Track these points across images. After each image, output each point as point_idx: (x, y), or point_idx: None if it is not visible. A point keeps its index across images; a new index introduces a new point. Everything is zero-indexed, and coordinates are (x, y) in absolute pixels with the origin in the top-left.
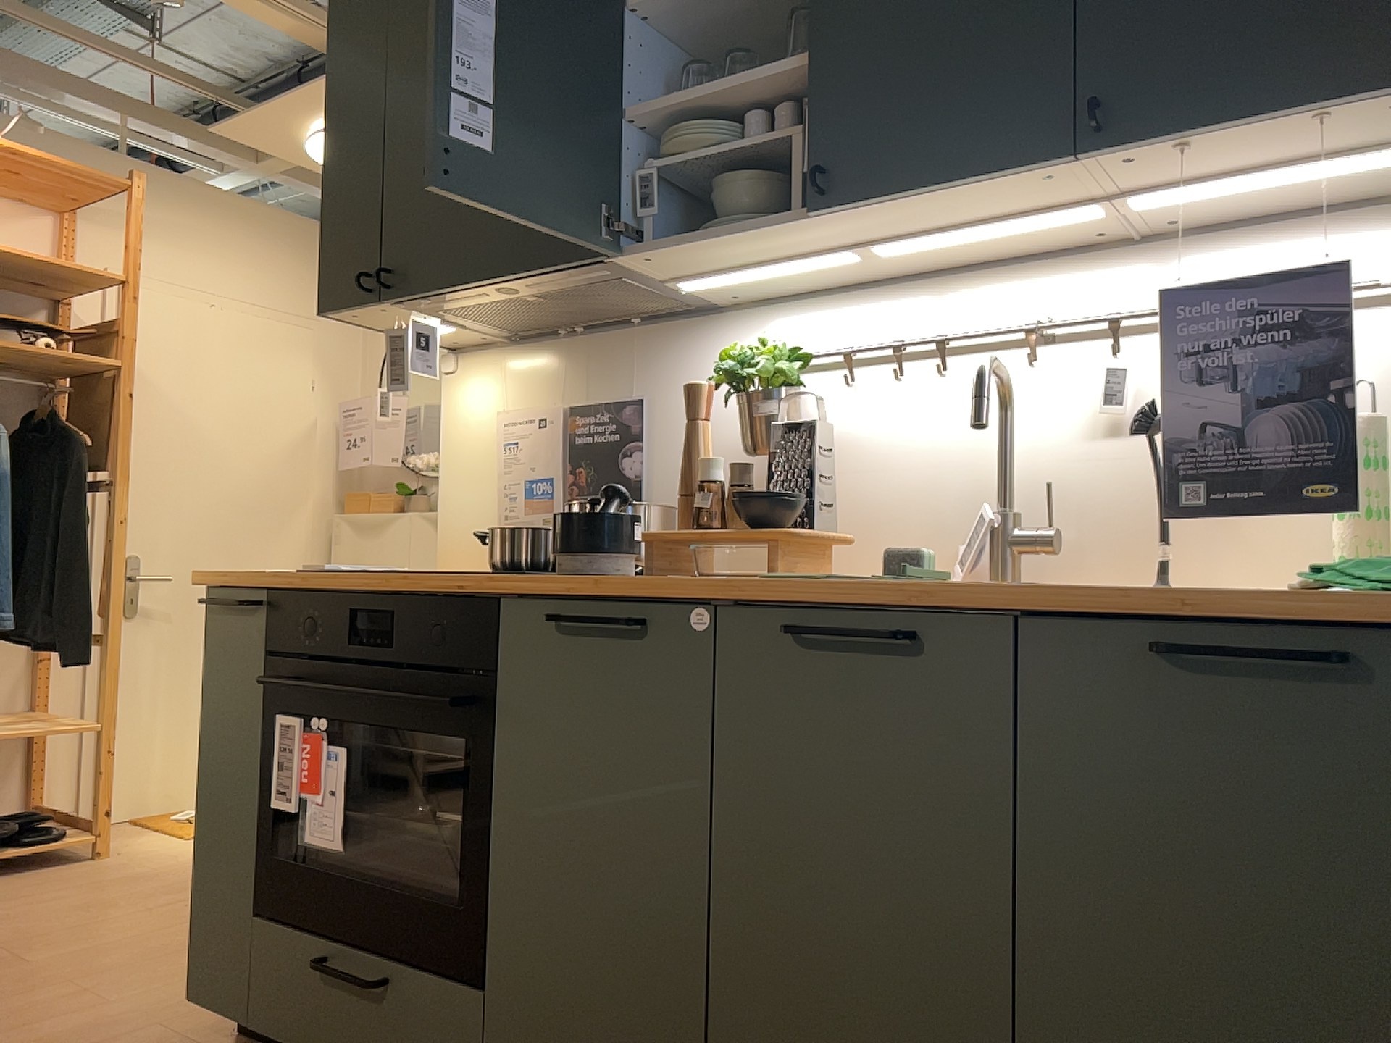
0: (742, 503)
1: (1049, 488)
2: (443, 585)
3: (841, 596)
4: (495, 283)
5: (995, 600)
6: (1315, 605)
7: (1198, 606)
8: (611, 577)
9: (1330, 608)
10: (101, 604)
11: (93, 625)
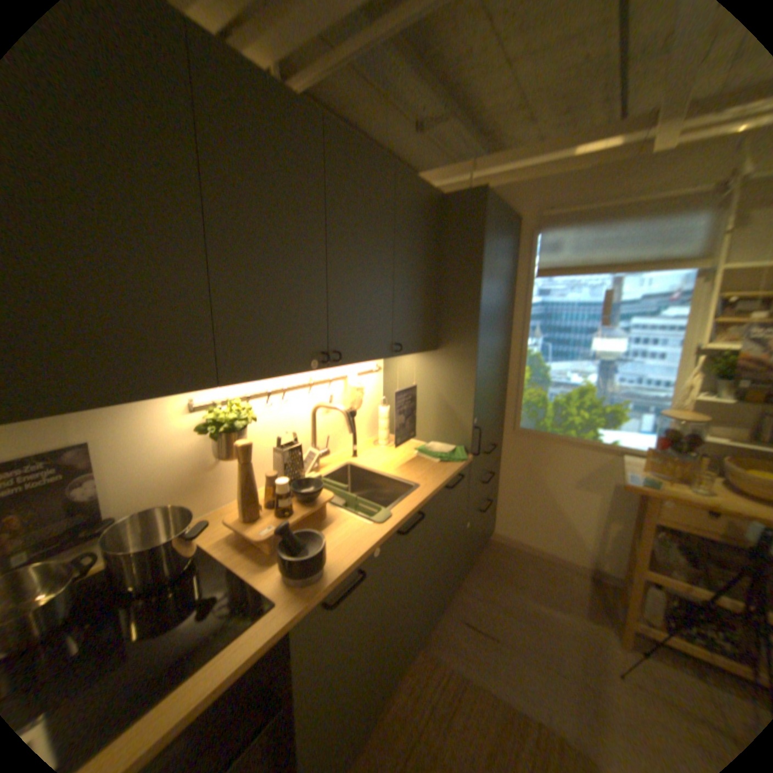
0: (296, 494)
1: (329, 437)
2: (236, 664)
3: (404, 514)
4: (66, 411)
5: (433, 495)
6: (461, 469)
7: (452, 477)
8: (324, 565)
9: (457, 467)
10: None
11: None
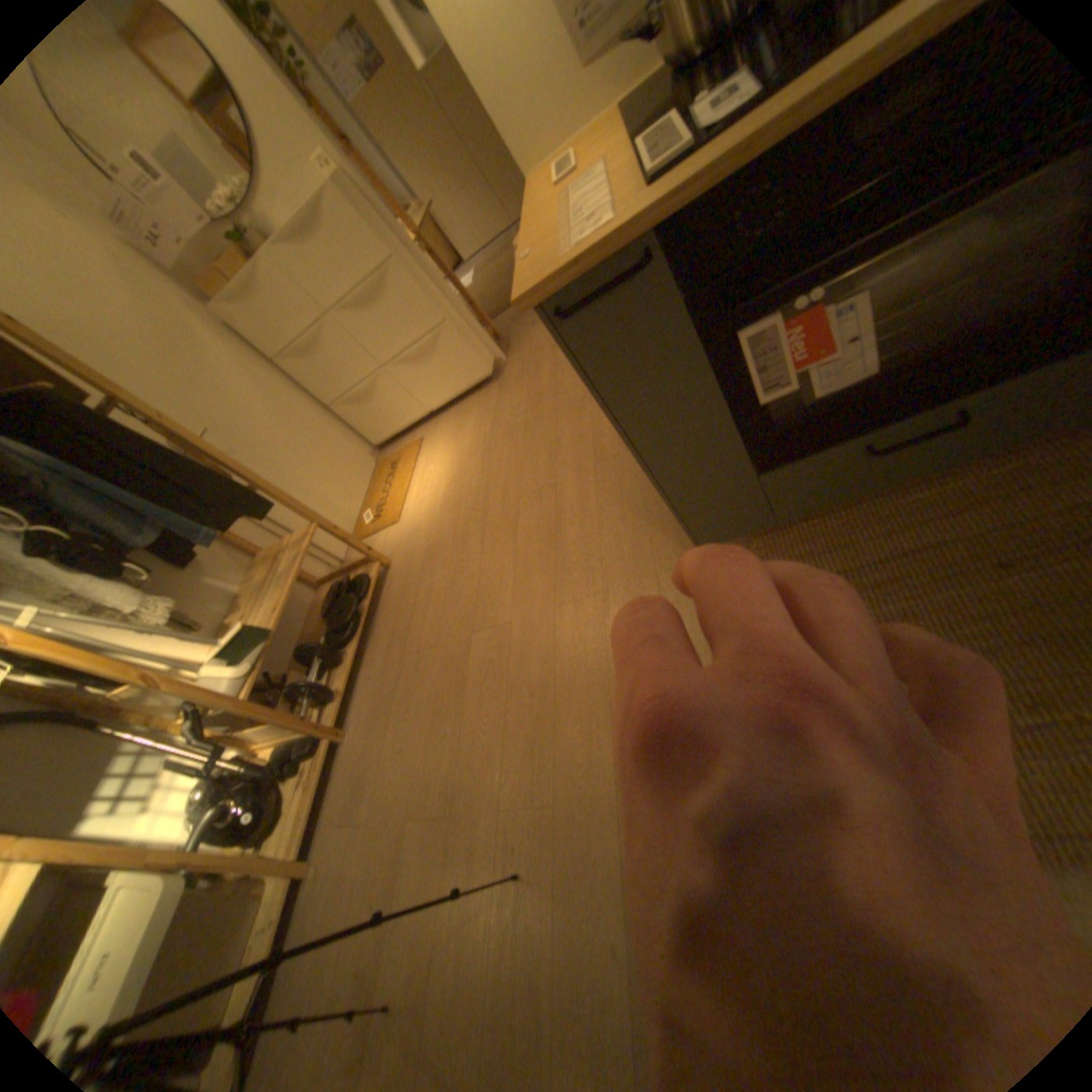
0: None
1: None
2: None
3: None
4: None
5: None
6: None
7: None
8: None
9: None
10: (224, 471)
11: (244, 483)
